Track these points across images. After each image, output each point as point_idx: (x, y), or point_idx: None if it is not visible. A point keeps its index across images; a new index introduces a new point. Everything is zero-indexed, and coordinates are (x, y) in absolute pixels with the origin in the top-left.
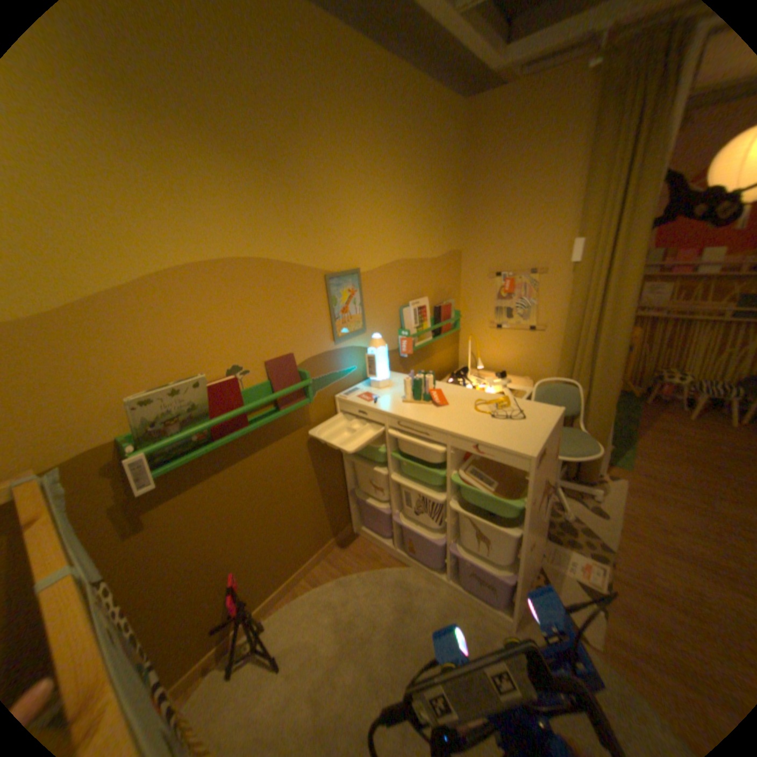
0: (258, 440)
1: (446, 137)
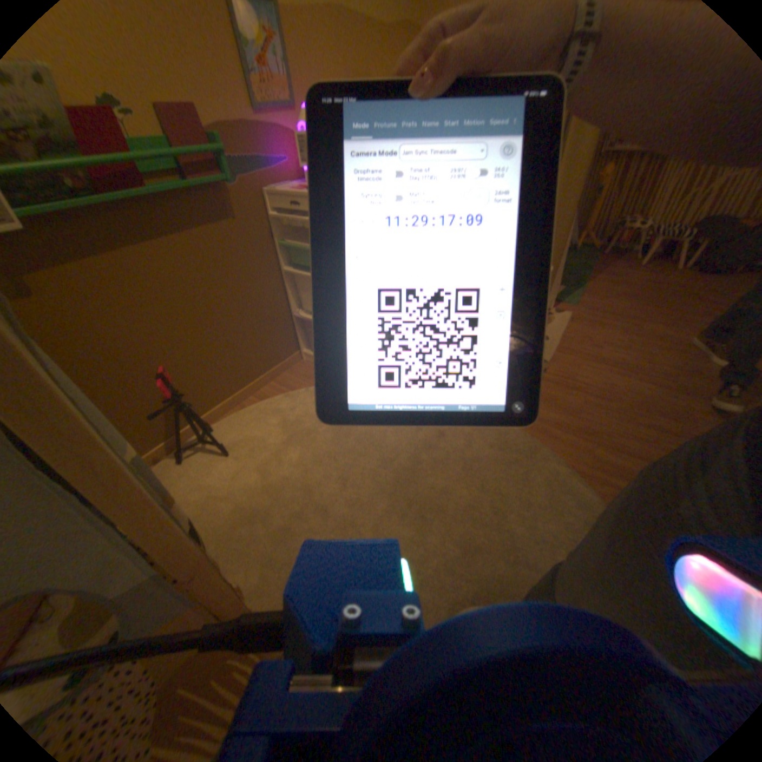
0: (166, 218)
1: None
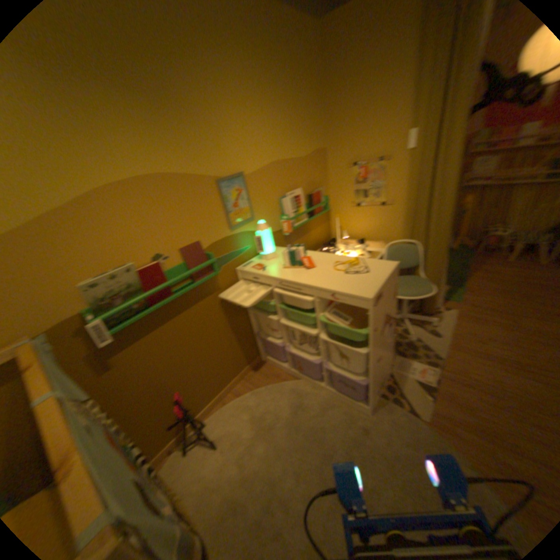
0: (184, 303)
1: (305, 54)
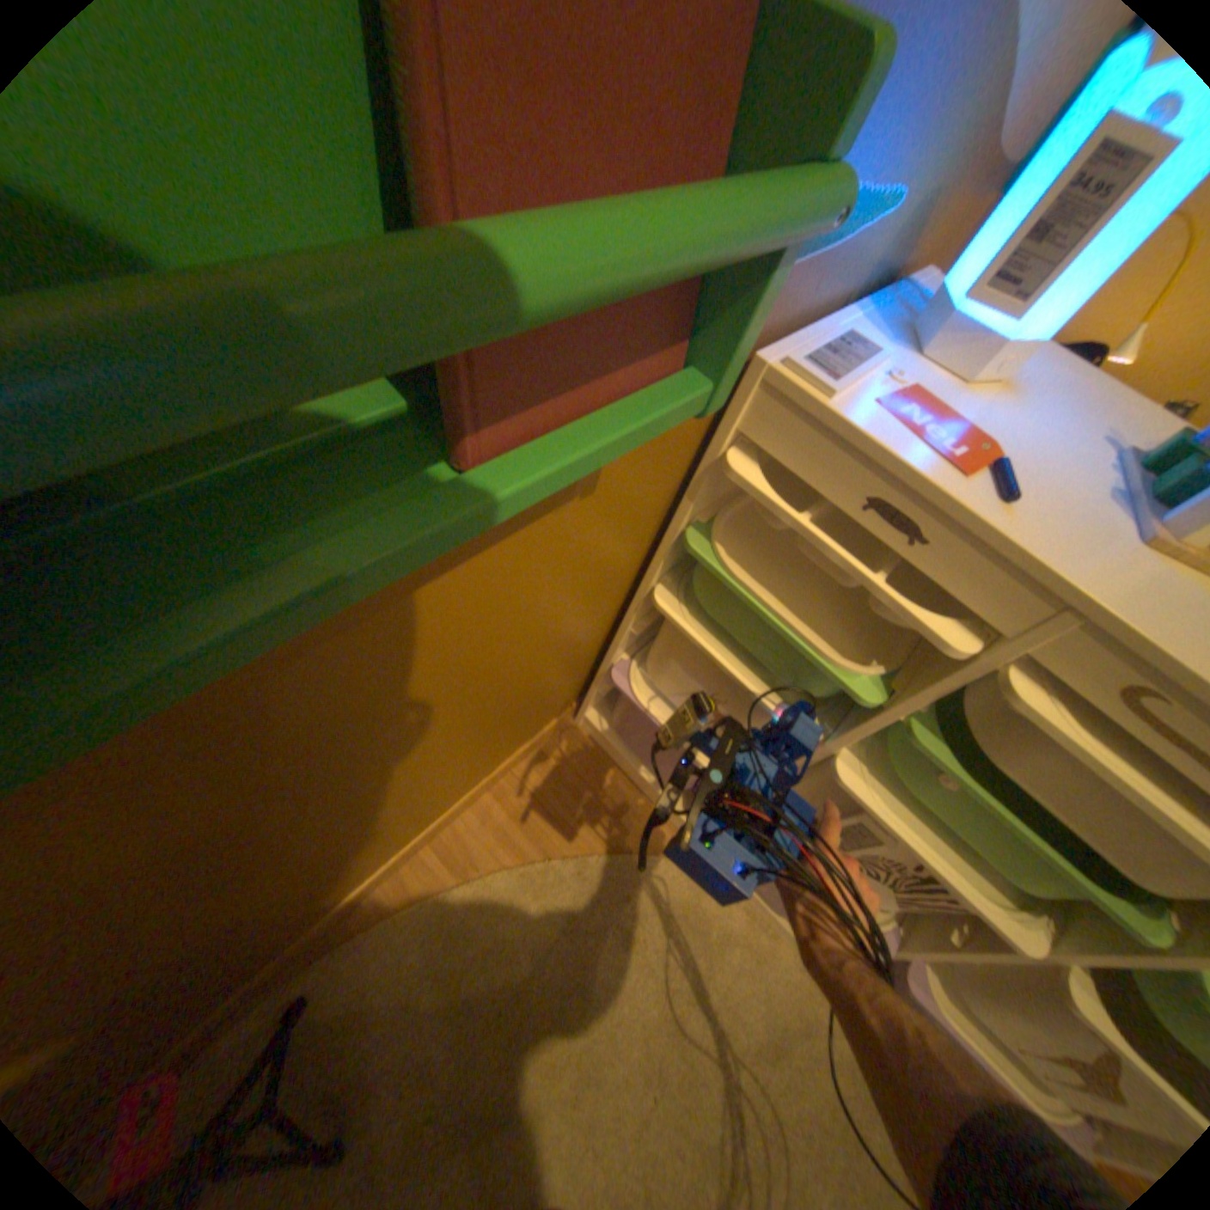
0: None
1: None
